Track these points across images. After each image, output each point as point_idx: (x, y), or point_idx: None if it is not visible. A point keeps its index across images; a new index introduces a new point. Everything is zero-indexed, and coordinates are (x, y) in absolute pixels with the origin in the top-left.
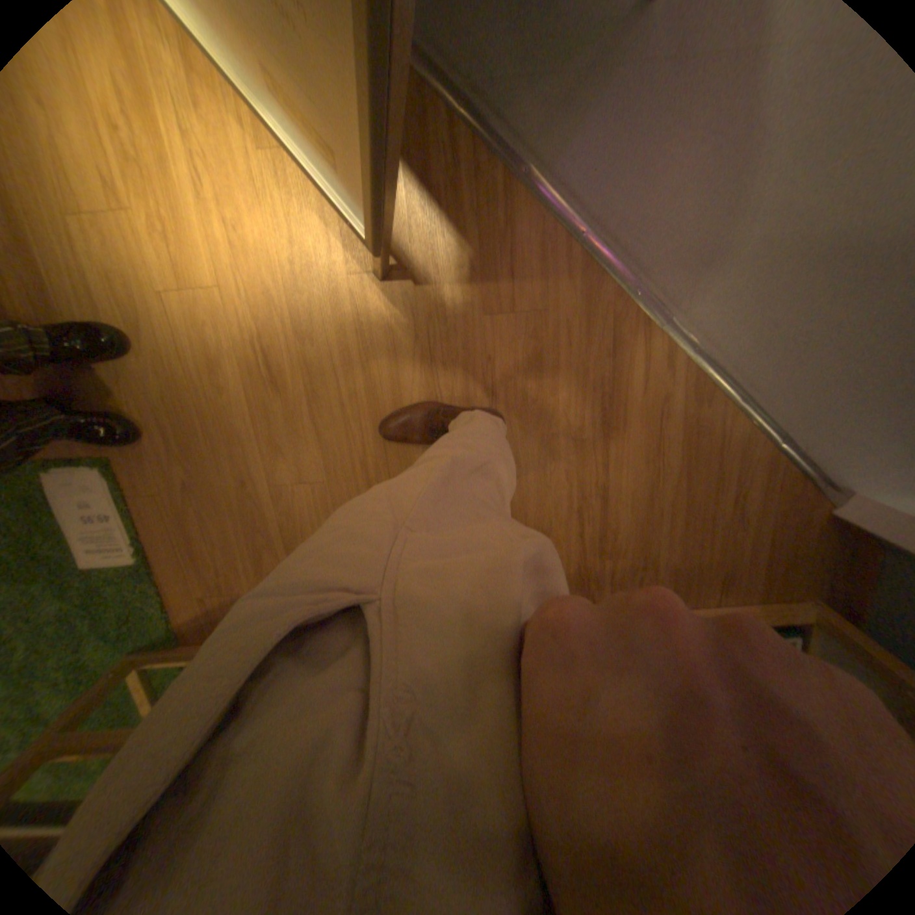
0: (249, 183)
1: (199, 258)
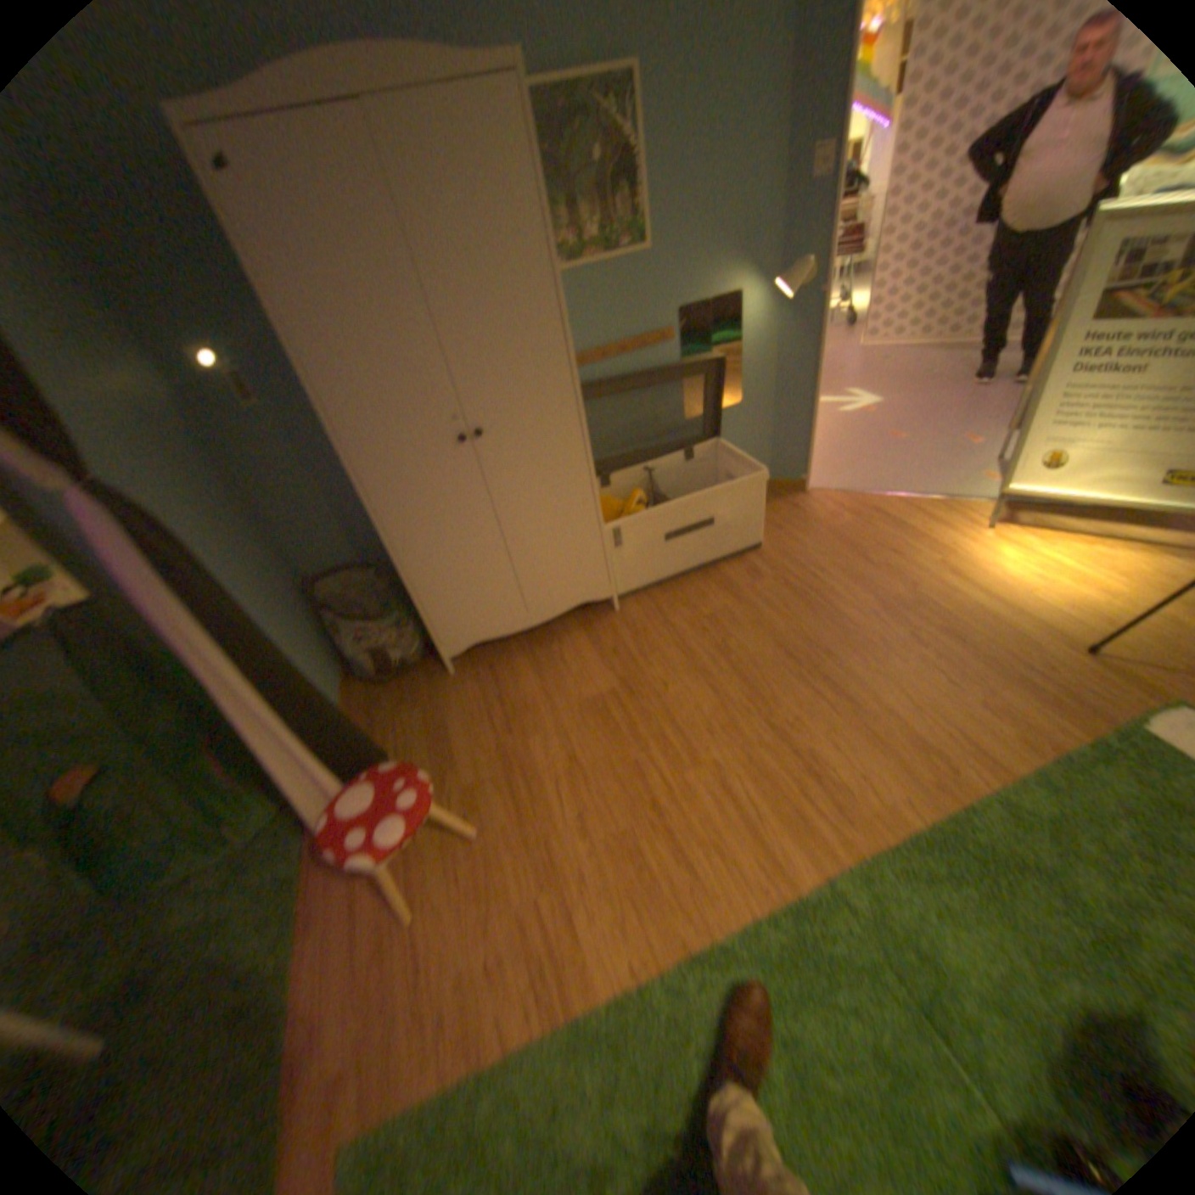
0: (1102, 556)
1: (1111, 585)
